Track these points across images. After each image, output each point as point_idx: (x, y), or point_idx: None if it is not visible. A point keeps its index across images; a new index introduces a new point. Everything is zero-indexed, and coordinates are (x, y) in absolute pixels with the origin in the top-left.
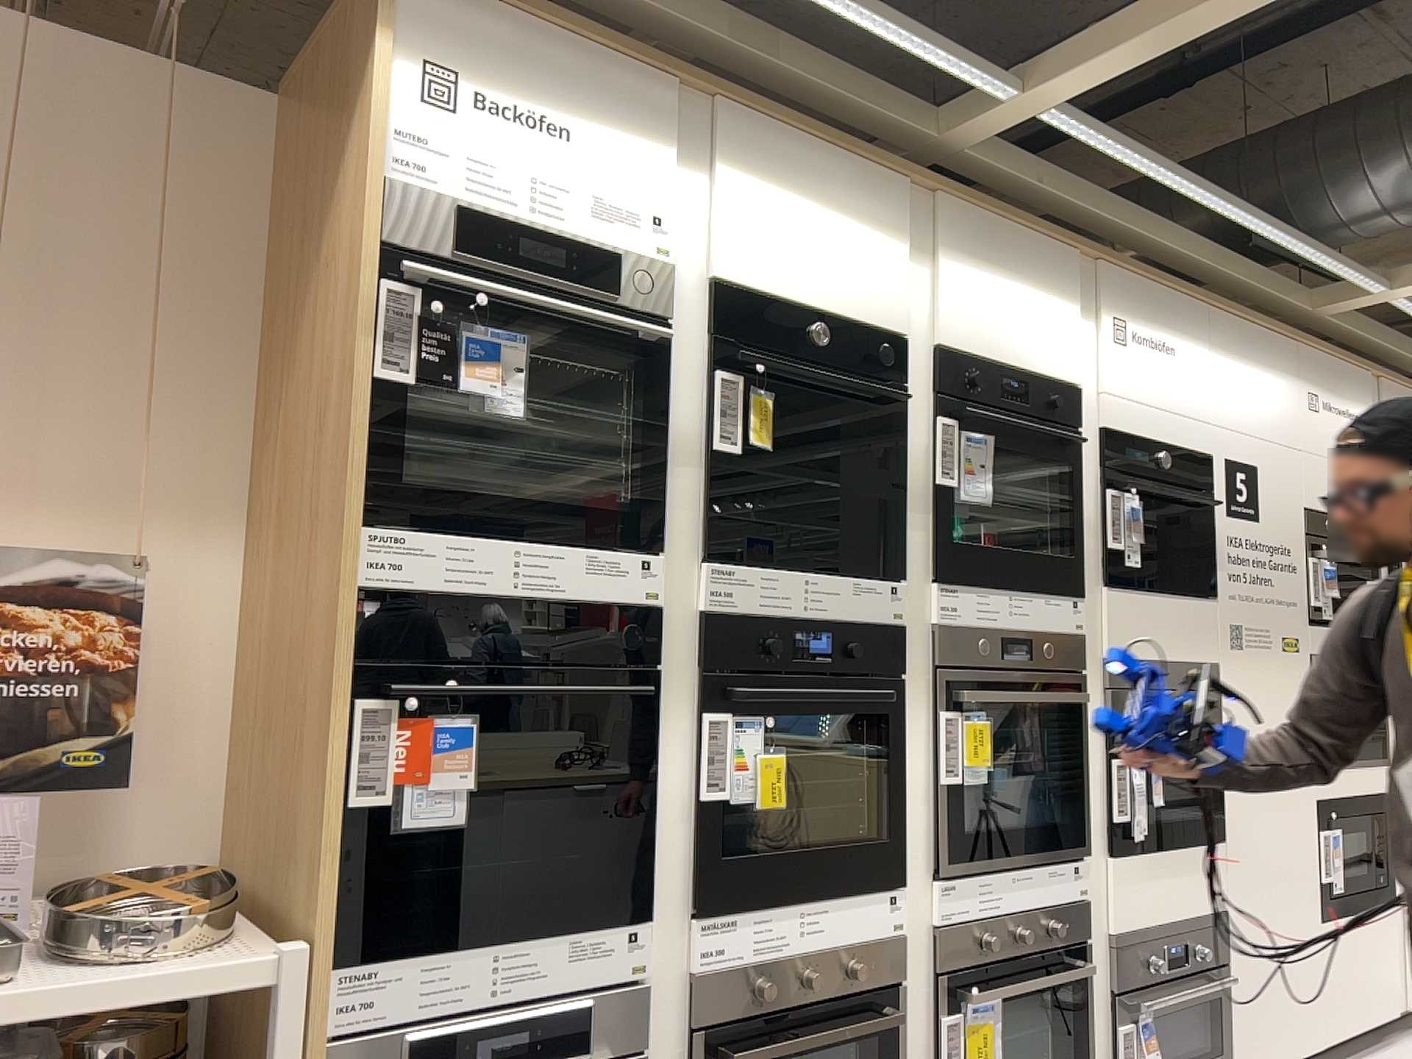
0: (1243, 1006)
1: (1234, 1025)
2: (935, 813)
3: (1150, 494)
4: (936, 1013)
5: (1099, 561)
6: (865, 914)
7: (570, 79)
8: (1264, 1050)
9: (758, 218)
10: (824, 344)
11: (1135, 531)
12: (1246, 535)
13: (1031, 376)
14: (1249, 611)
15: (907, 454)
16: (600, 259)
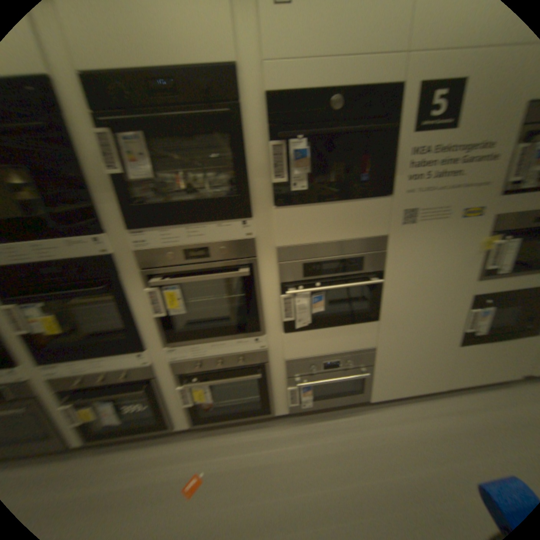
0: (382, 379)
1: (375, 385)
2: (155, 327)
3: (309, 136)
4: (174, 387)
5: (267, 192)
6: (121, 363)
7: None
8: (396, 393)
9: None
10: None
11: (298, 166)
12: (440, 142)
13: (179, 68)
14: (430, 197)
15: (78, 159)
16: None
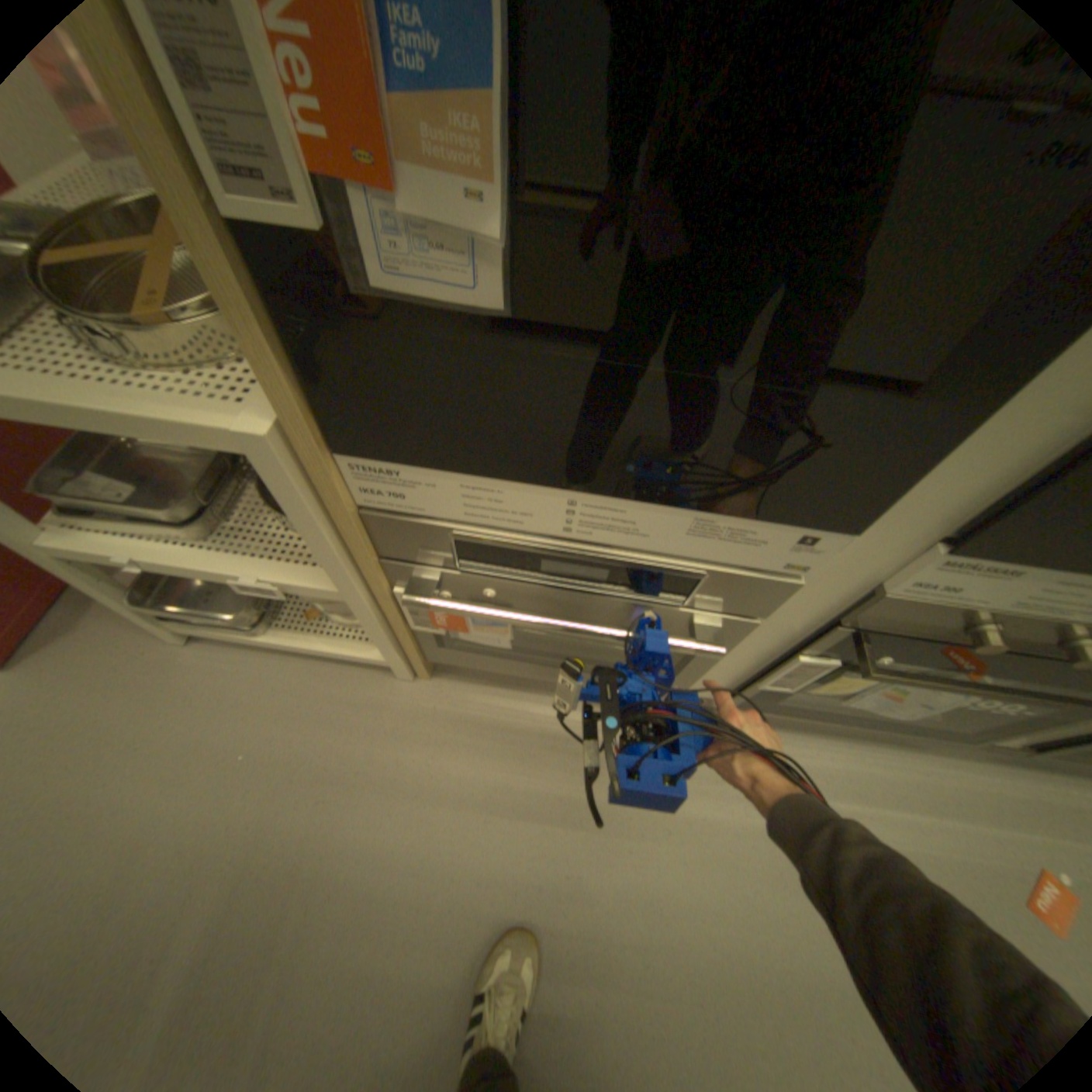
0: None
1: None
2: None
3: None
4: None
5: None
6: None
7: None
8: None
9: None
10: None
11: None
12: None
13: None
14: None
15: None
16: None
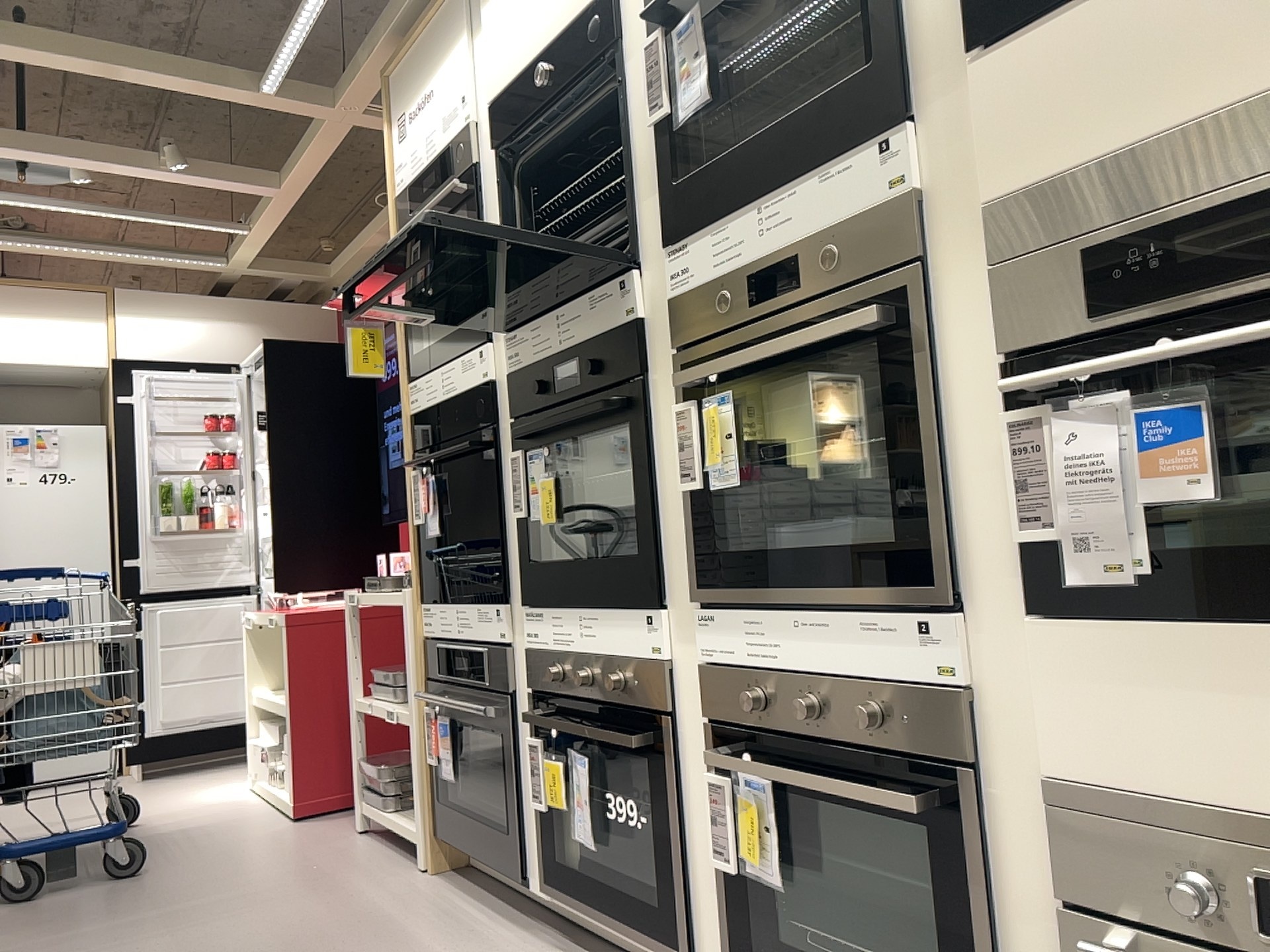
0: None
1: None
2: (691, 528)
3: None
4: (713, 771)
5: (953, 16)
6: (626, 632)
7: (427, 57)
8: None
9: (500, 25)
10: (542, 83)
11: None
12: None
13: None
14: None
15: (631, 117)
16: (444, 161)
